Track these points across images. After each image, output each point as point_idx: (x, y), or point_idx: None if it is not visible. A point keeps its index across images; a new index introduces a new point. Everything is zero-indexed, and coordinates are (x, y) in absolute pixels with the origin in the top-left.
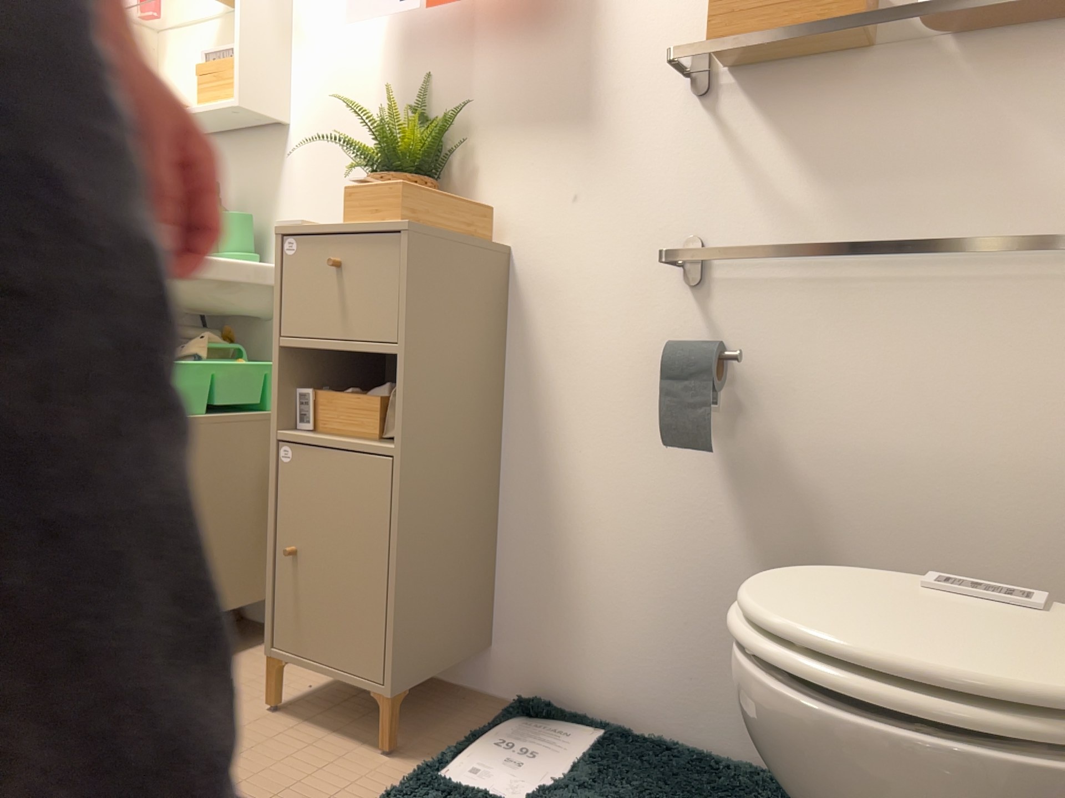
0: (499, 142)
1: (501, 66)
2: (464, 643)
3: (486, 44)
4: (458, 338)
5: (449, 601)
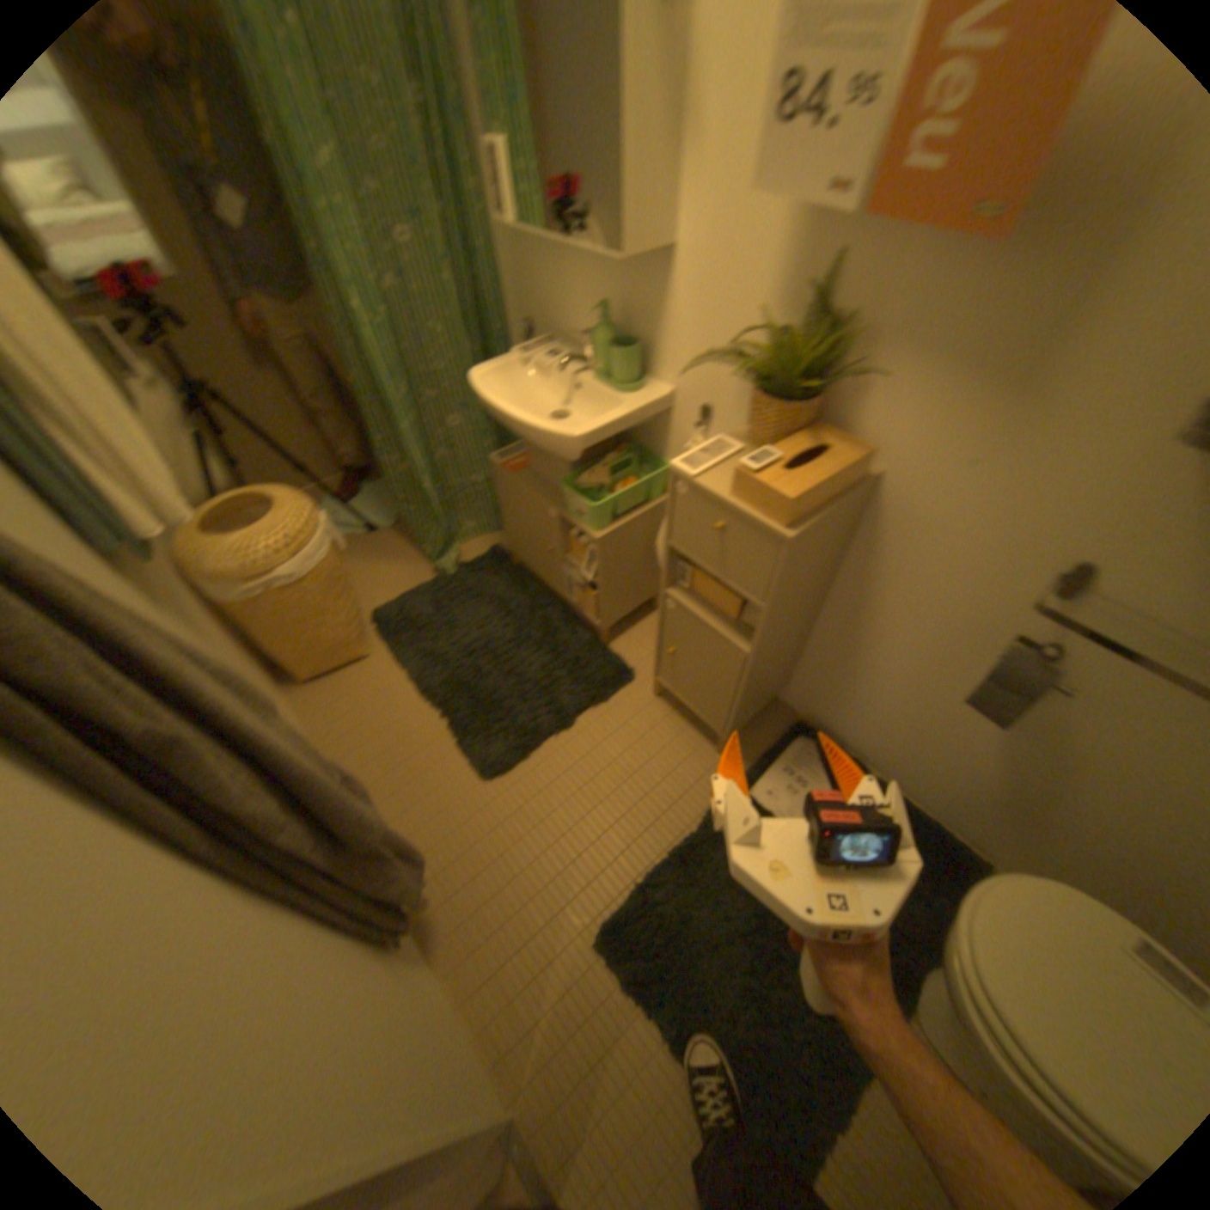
0: (911, 366)
1: (947, 275)
2: (777, 695)
3: (938, 234)
4: (817, 571)
5: (772, 689)
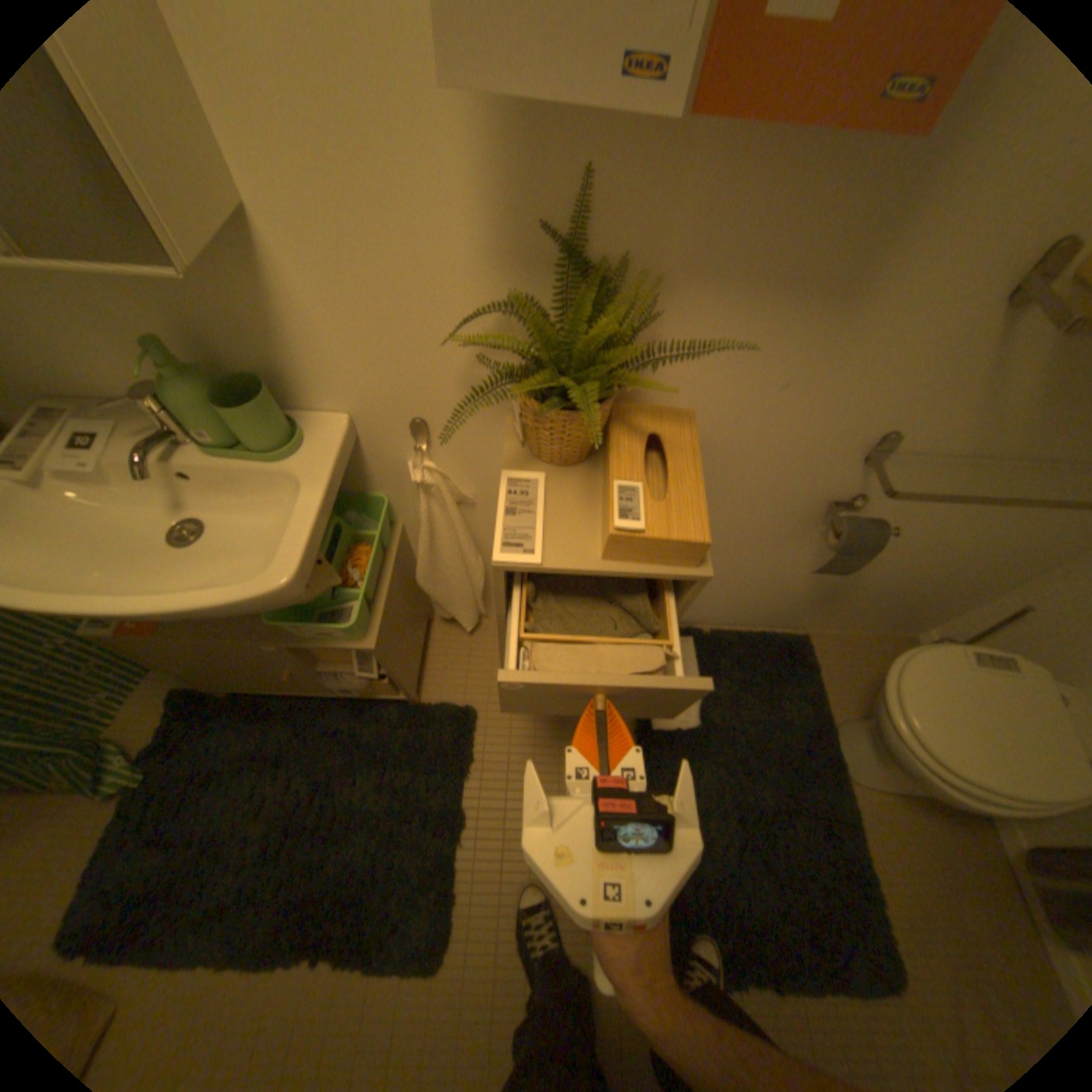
0: (703, 306)
1: (746, 182)
2: None
3: (729, 125)
4: None
5: None
